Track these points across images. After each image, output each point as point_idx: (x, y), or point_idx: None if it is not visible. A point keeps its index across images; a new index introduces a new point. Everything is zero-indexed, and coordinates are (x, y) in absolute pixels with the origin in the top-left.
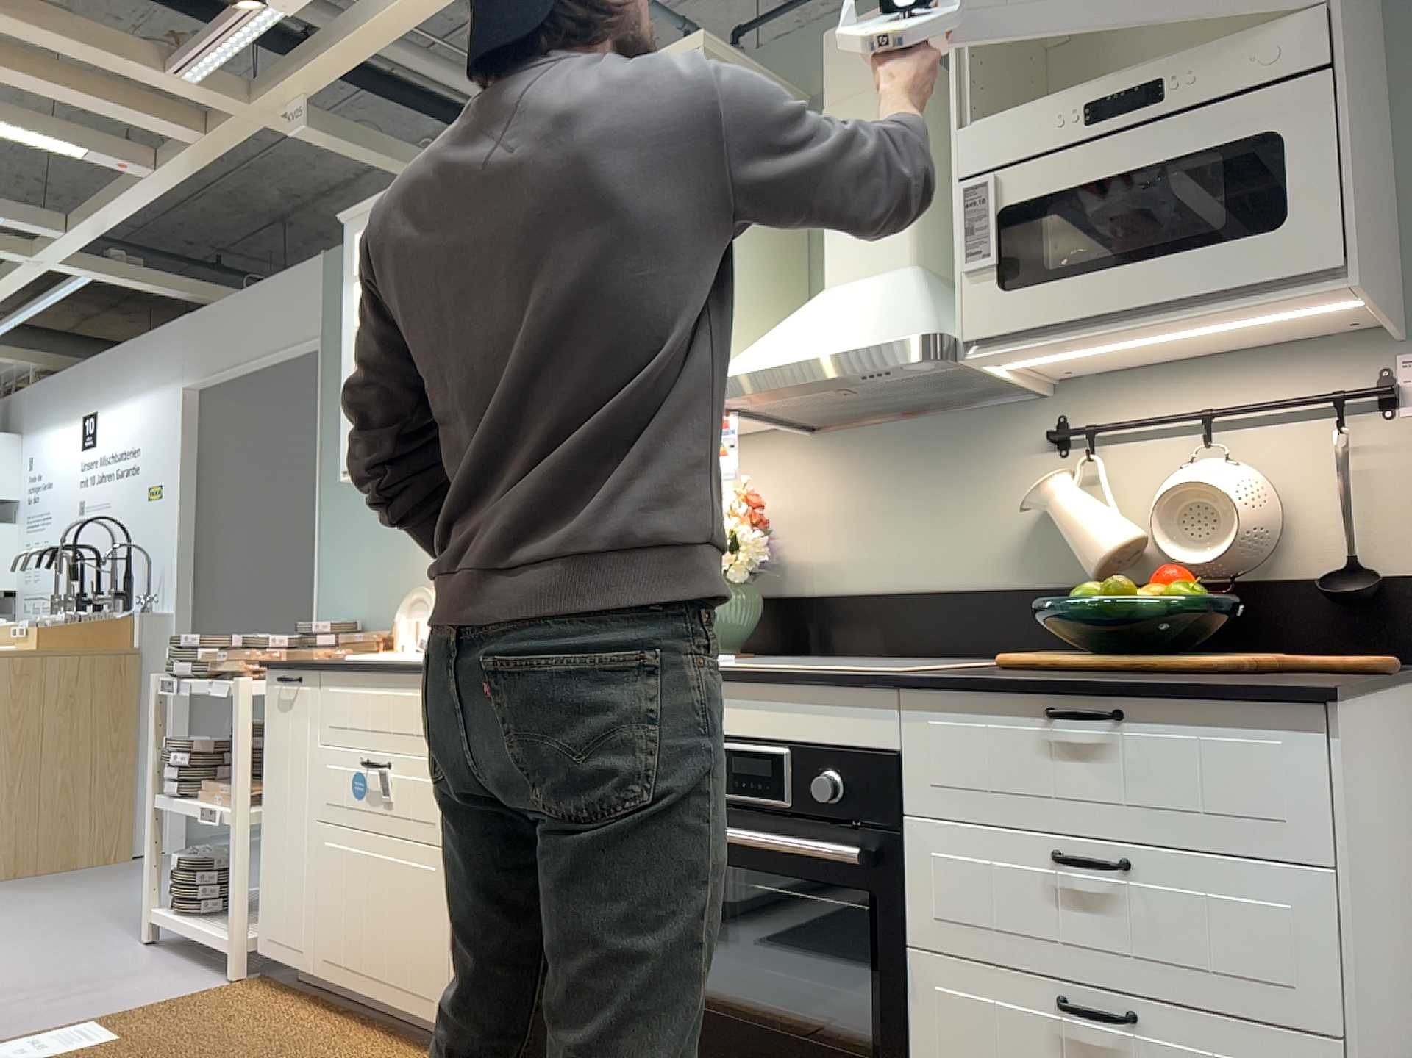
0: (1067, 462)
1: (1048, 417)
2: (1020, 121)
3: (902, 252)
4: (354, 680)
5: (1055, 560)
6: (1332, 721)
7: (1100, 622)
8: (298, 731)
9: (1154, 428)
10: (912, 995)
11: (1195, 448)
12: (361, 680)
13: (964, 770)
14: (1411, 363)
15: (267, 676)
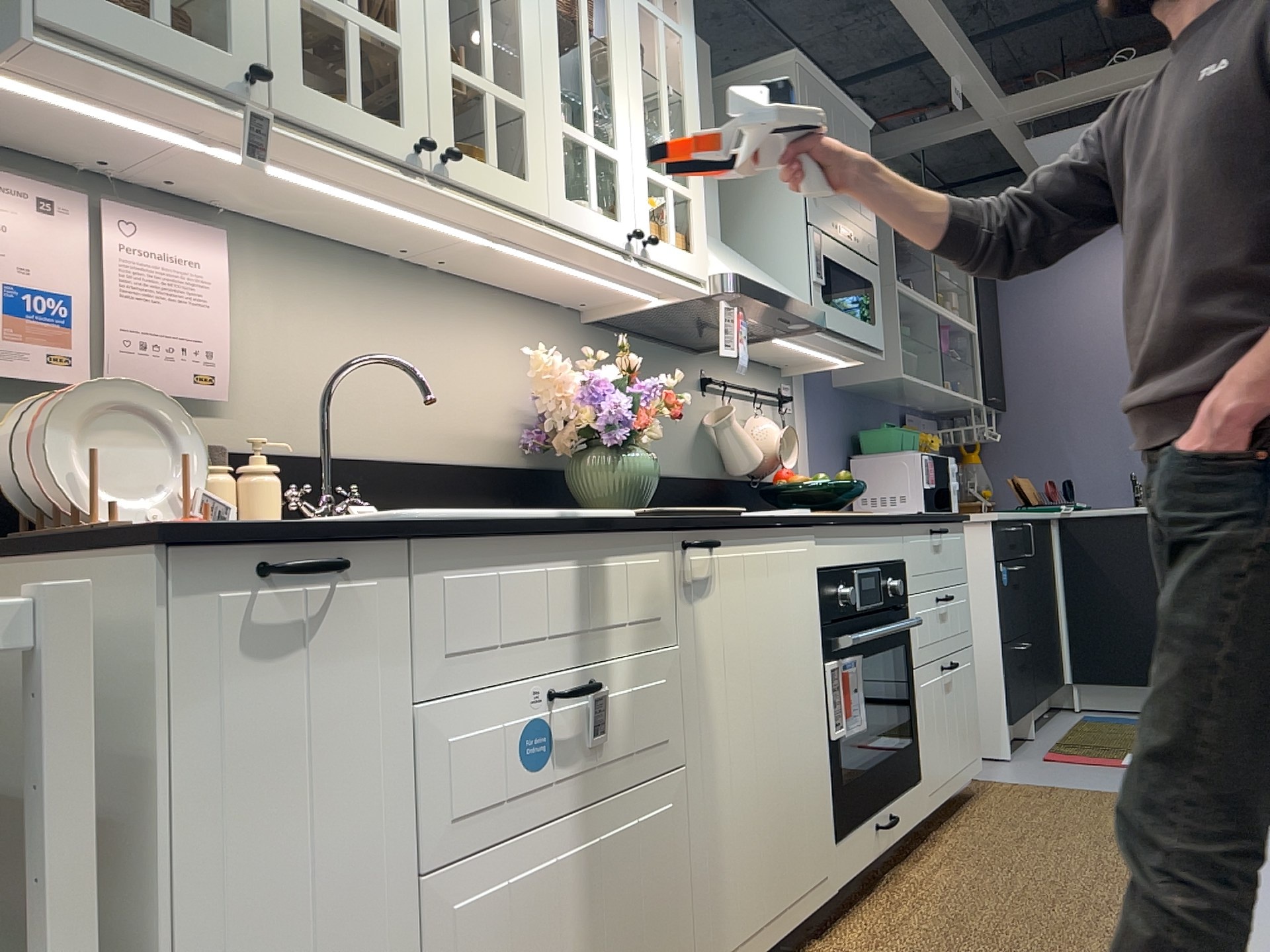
0: (709, 400)
1: (701, 368)
2: (826, 212)
3: (720, 229)
4: (504, 552)
5: (707, 462)
6: (965, 528)
7: (832, 496)
8: (333, 697)
9: (734, 391)
10: (916, 695)
11: (745, 407)
12: (521, 552)
13: (920, 565)
14: (788, 389)
15: (154, 571)
